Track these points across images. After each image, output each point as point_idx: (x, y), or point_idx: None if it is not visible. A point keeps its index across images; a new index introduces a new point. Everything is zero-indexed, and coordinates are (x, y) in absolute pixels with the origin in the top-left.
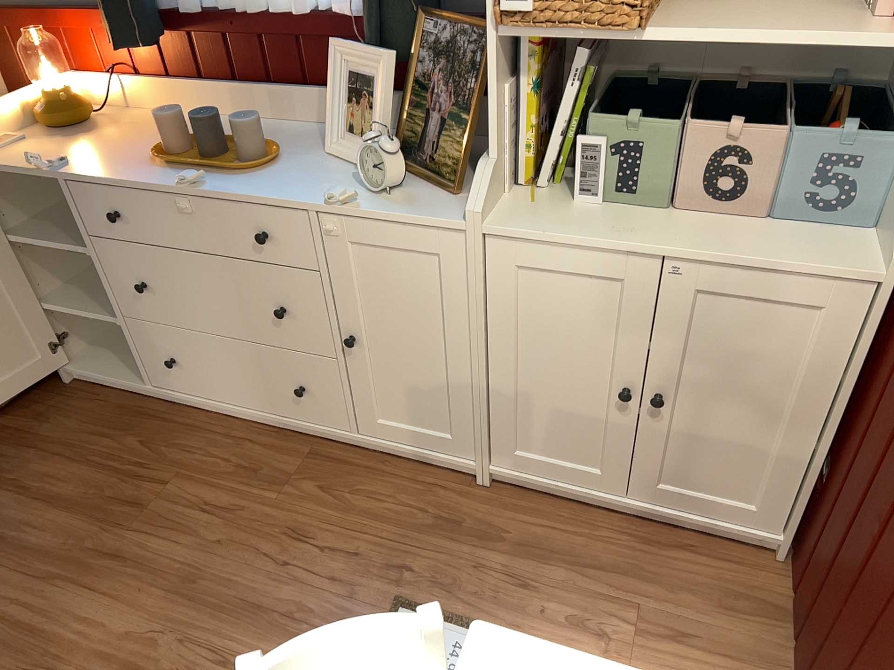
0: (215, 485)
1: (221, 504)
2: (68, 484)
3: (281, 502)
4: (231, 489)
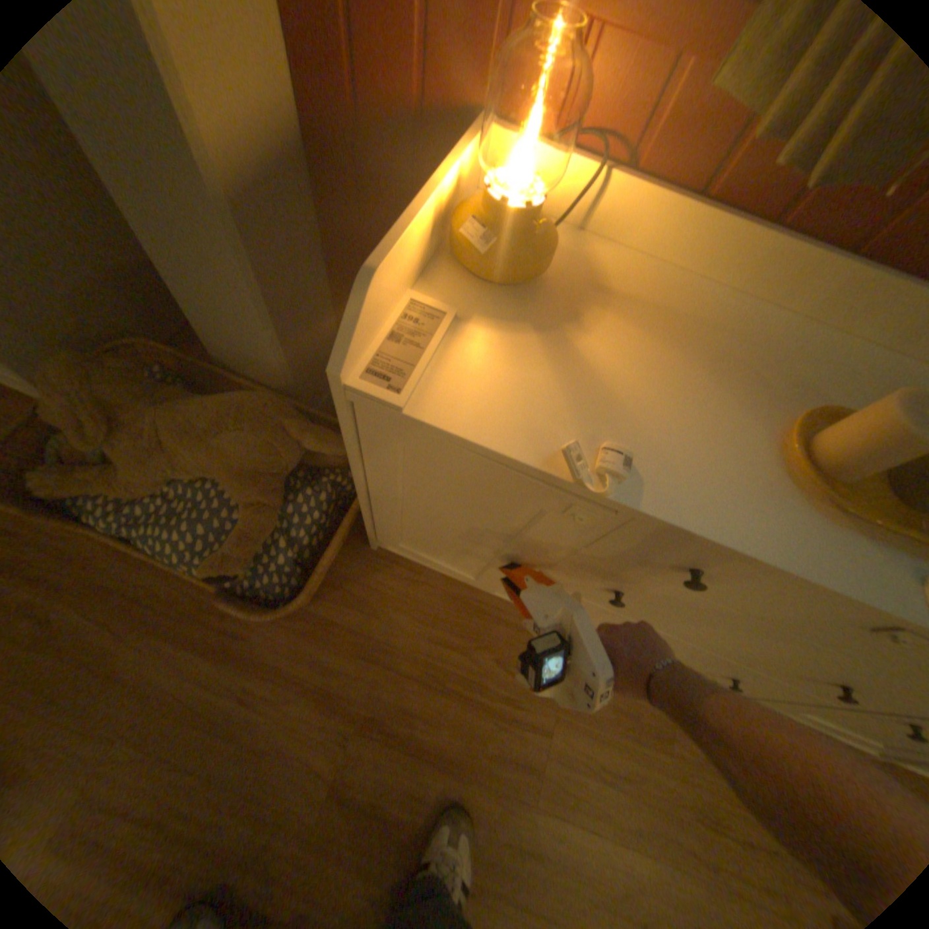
0: (601, 747)
1: (617, 779)
2: (433, 737)
3: (678, 776)
4: (620, 755)
